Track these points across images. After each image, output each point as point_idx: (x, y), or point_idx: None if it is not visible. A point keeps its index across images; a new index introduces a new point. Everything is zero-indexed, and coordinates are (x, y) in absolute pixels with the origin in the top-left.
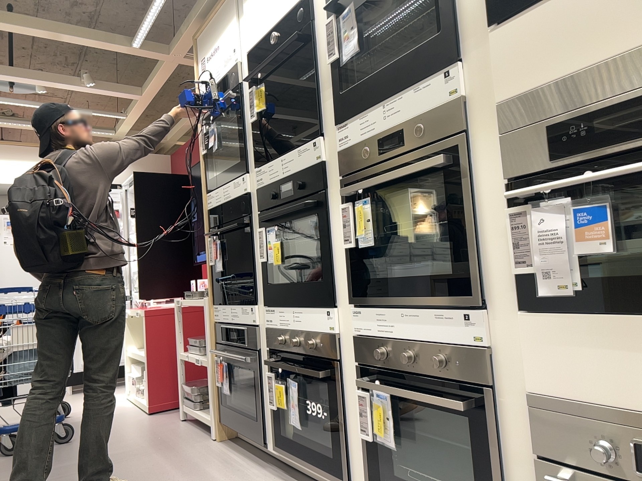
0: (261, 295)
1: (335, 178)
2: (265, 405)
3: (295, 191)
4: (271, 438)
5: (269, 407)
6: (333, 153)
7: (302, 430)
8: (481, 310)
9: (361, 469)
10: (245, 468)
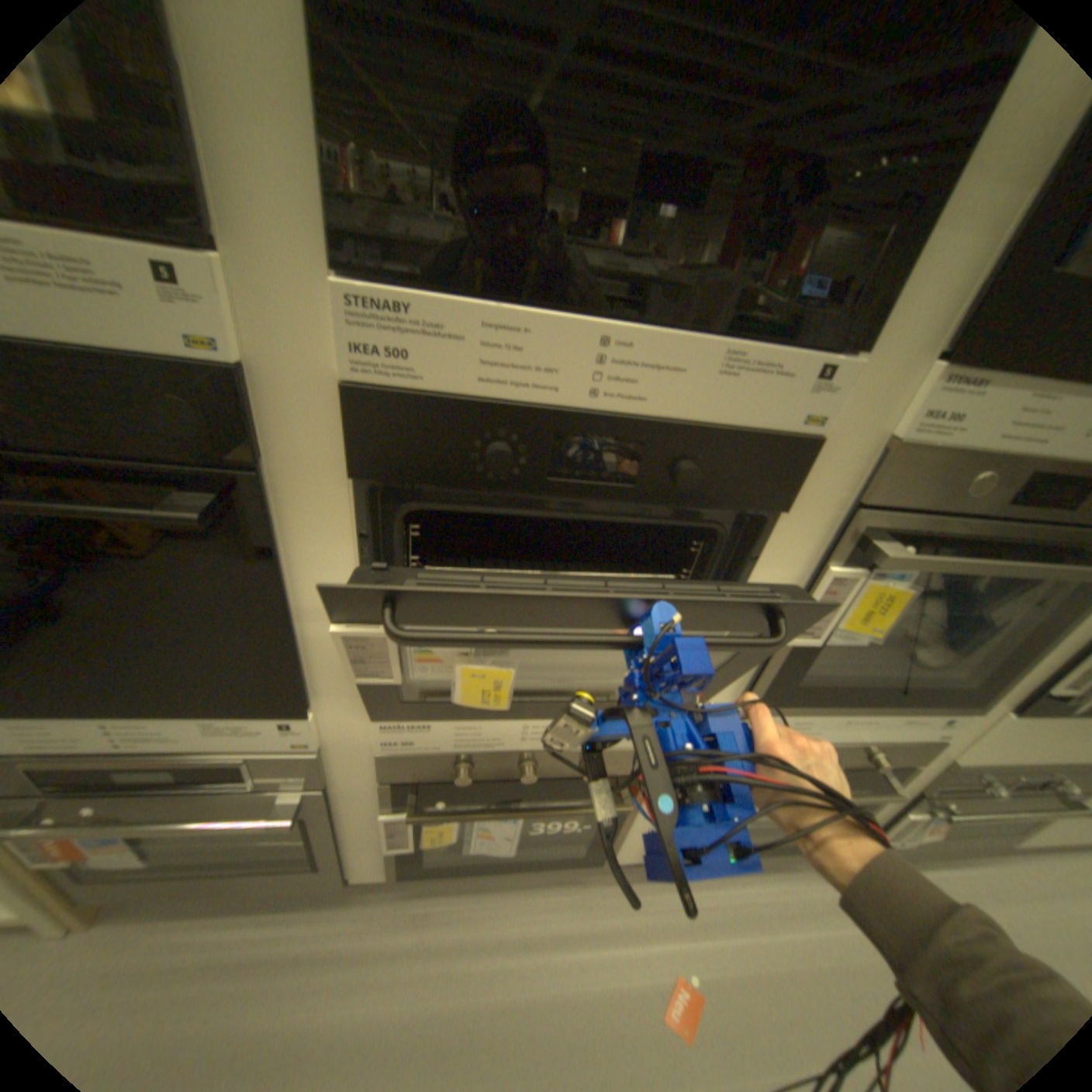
0: (340, 694)
1: (829, 494)
2: (345, 848)
3: (656, 485)
4: (365, 873)
5: (361, 845)
6: (865, 427)
7: (512, 857)
8: (972, 718)
9: (637, 847)
10: (296, 940)
